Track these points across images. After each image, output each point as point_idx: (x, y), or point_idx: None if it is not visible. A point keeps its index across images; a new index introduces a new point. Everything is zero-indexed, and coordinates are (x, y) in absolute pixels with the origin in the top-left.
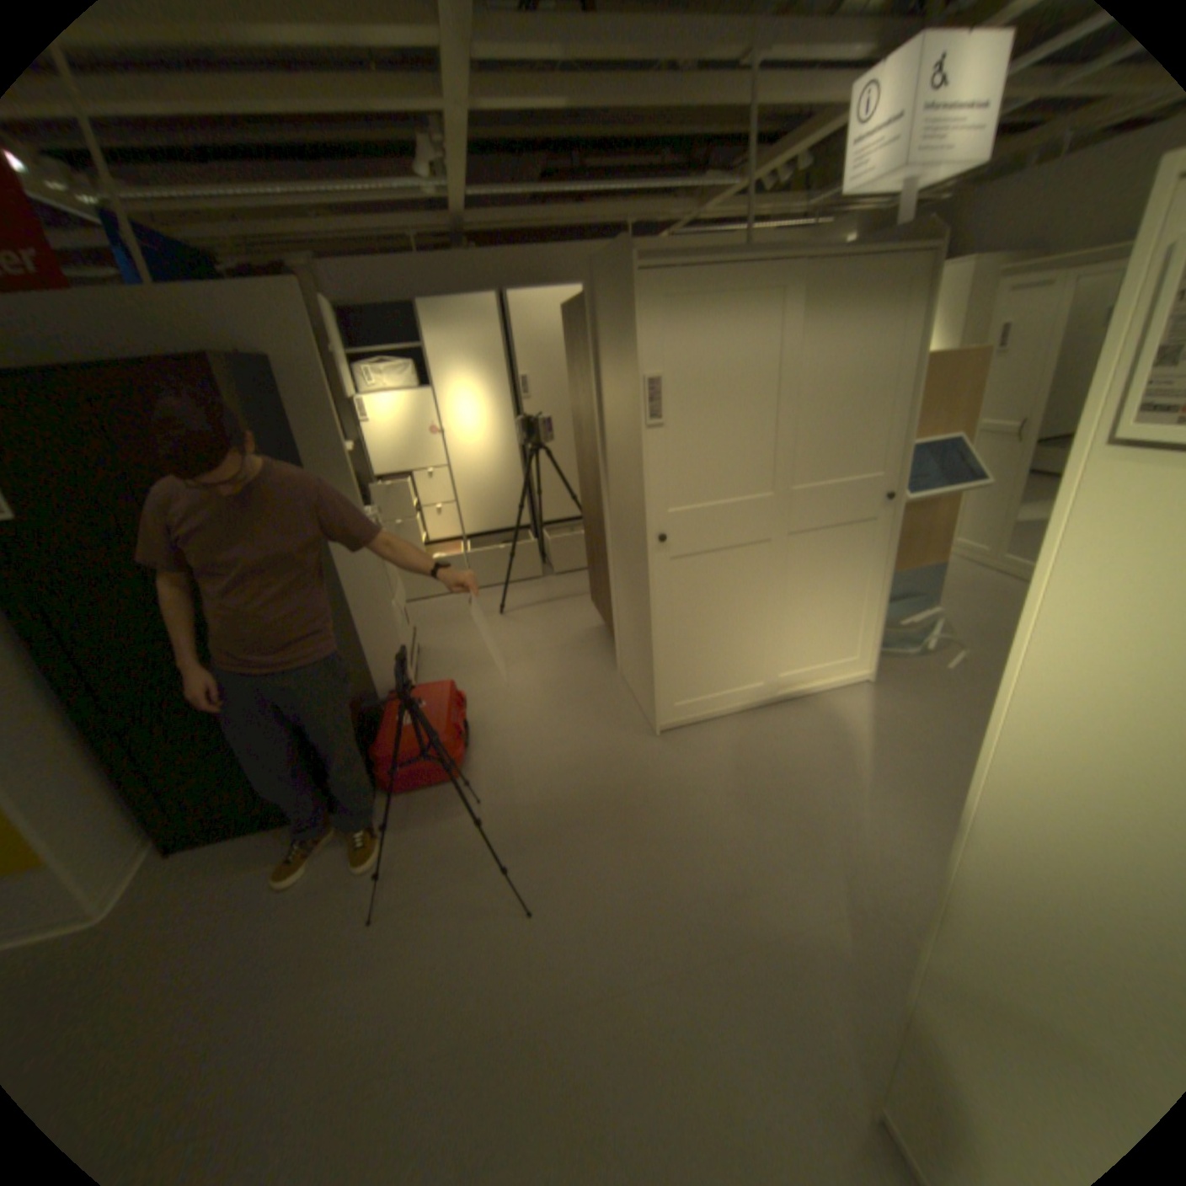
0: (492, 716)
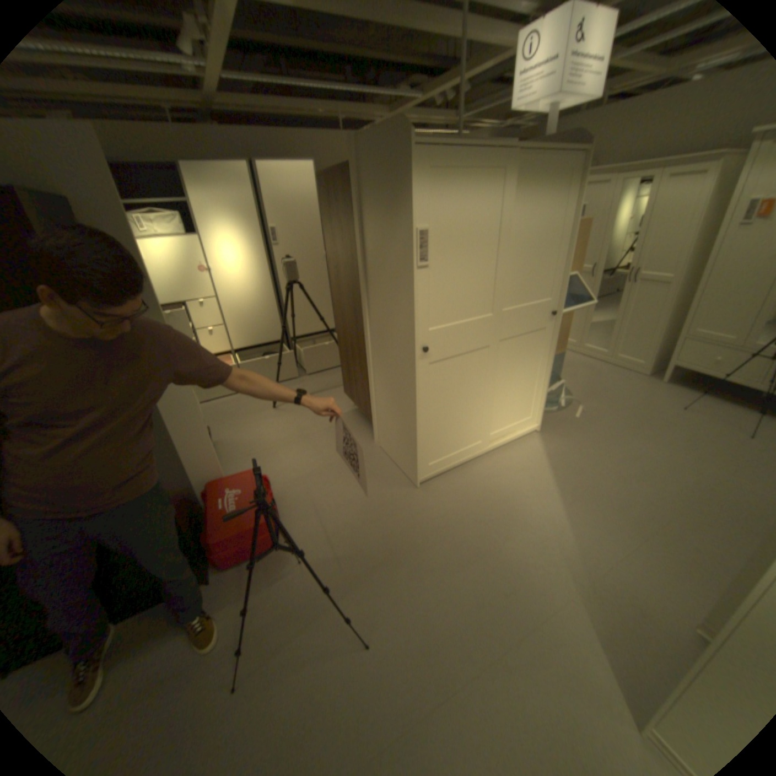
0: (289, 490)
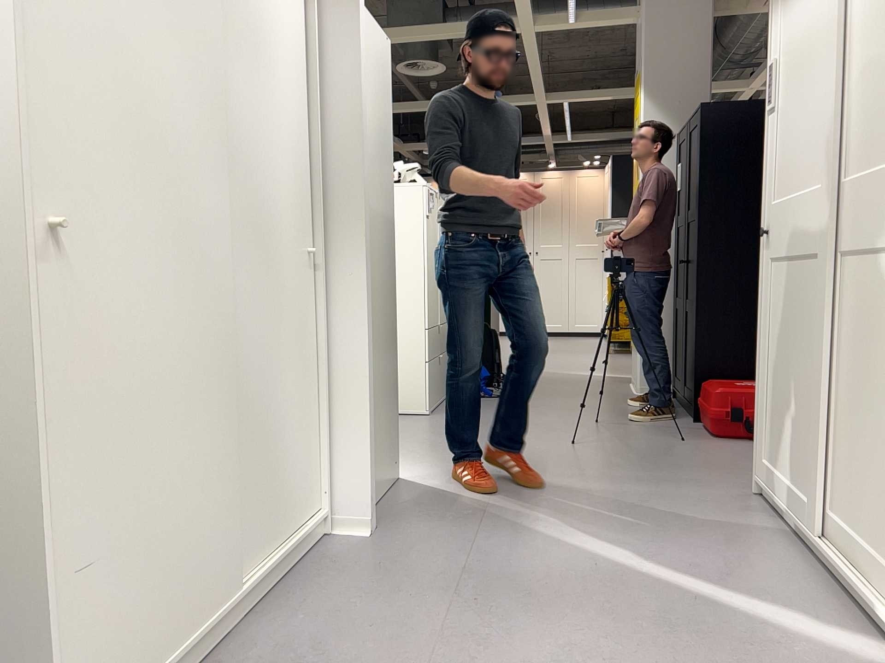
0: None
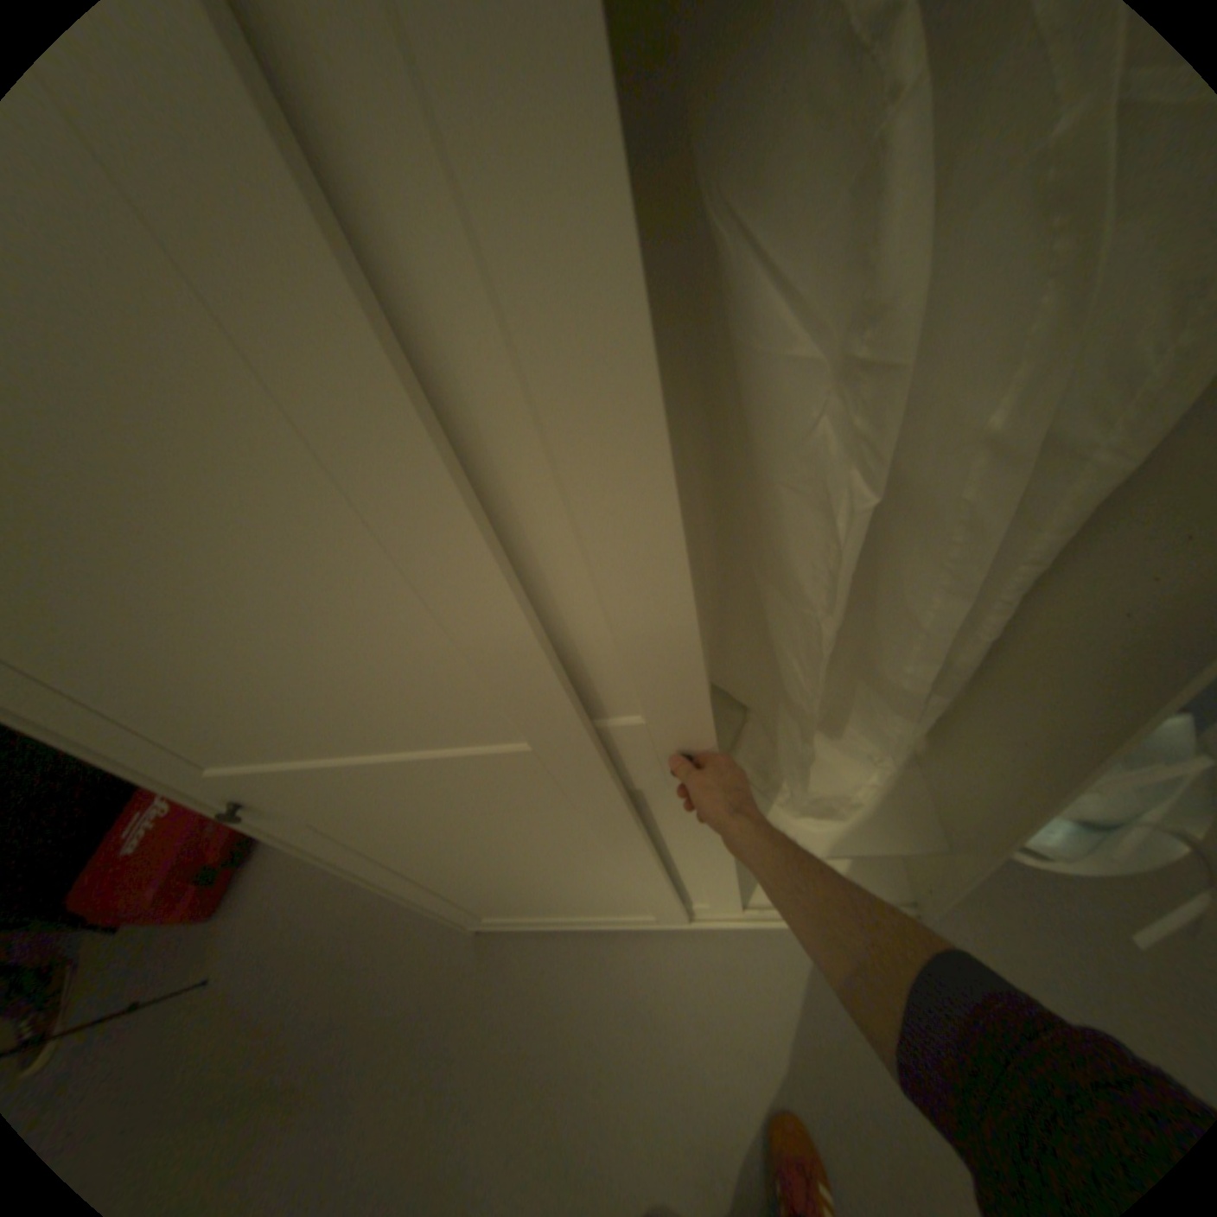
0: None
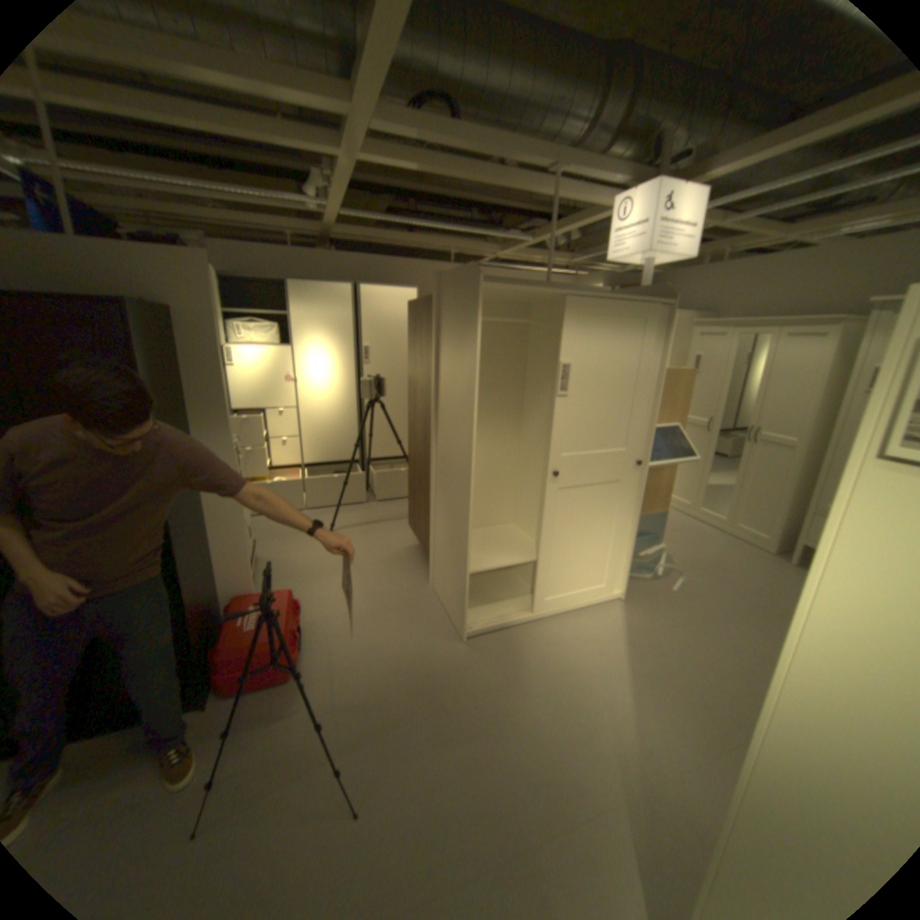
0: (321, 622)
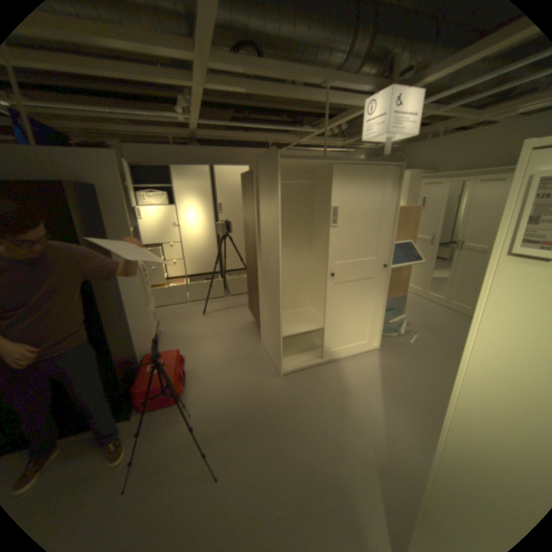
0: (198, 368)
